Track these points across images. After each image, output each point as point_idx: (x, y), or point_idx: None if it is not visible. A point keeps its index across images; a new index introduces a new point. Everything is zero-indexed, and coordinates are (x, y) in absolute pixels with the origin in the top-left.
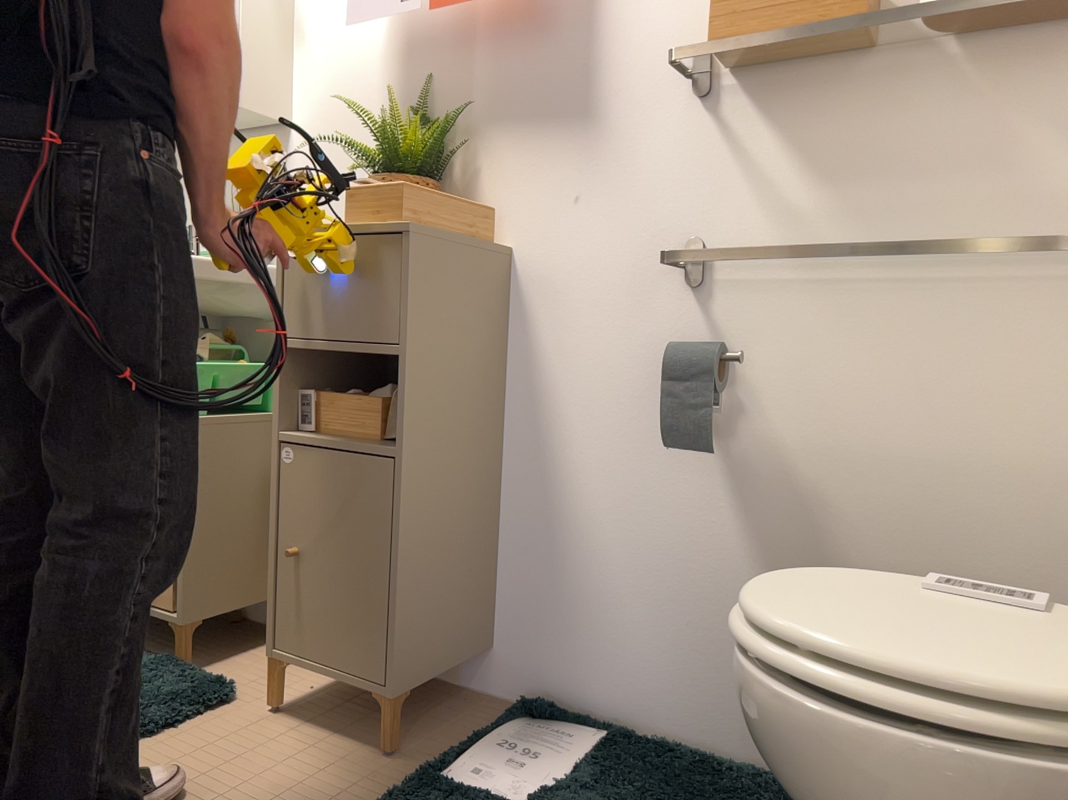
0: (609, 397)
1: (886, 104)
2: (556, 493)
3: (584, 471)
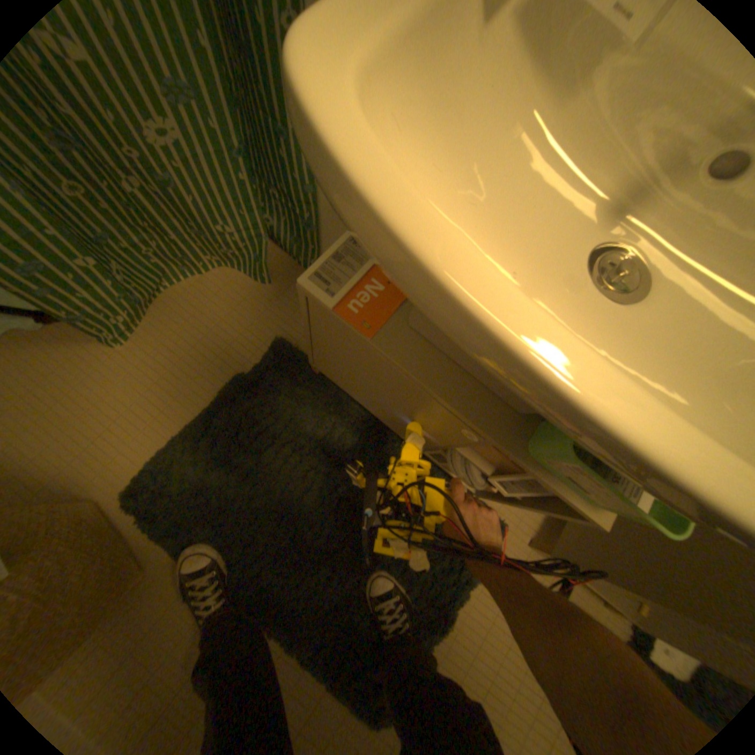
0: None
1: None
2: None
3: None
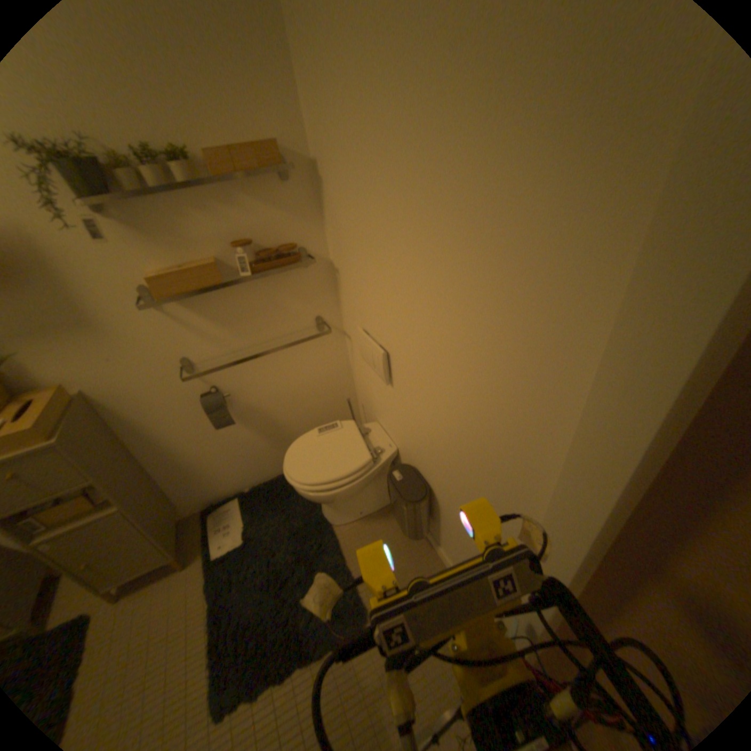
0: (176, 421)
1: (237, 295)
2: (172, 458)
3: (180, 447)
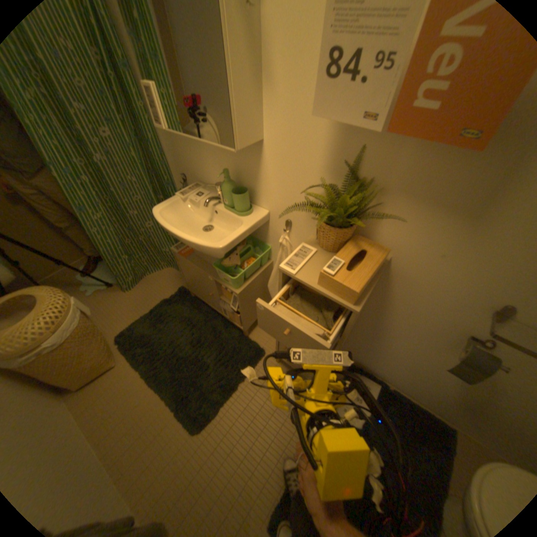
0: (421, 326)
1: None
2: (381, 334)
3: (396, 336)
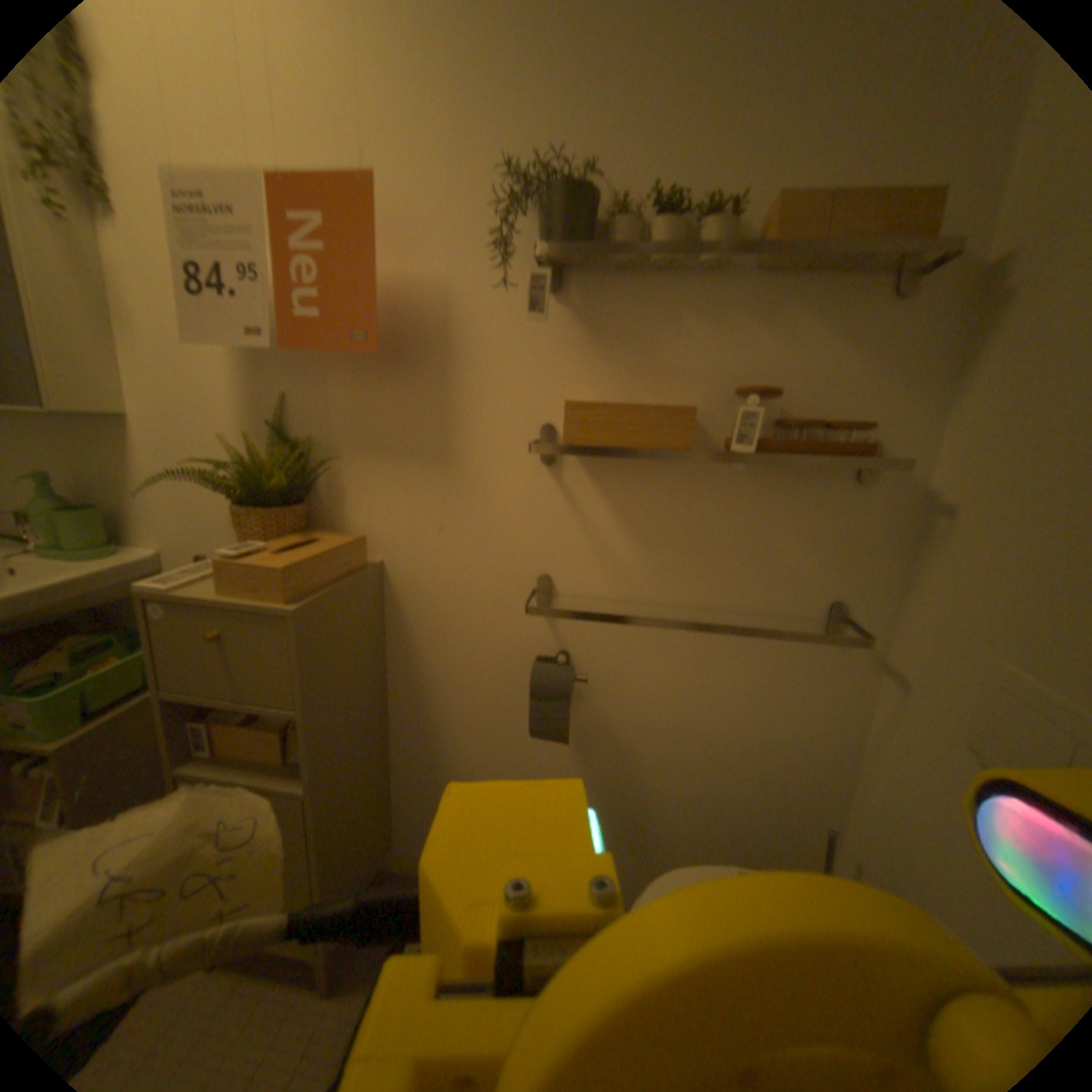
0: (479, 684)
1: (699, 494)
2: (438, 749)
3: (460, 735)
